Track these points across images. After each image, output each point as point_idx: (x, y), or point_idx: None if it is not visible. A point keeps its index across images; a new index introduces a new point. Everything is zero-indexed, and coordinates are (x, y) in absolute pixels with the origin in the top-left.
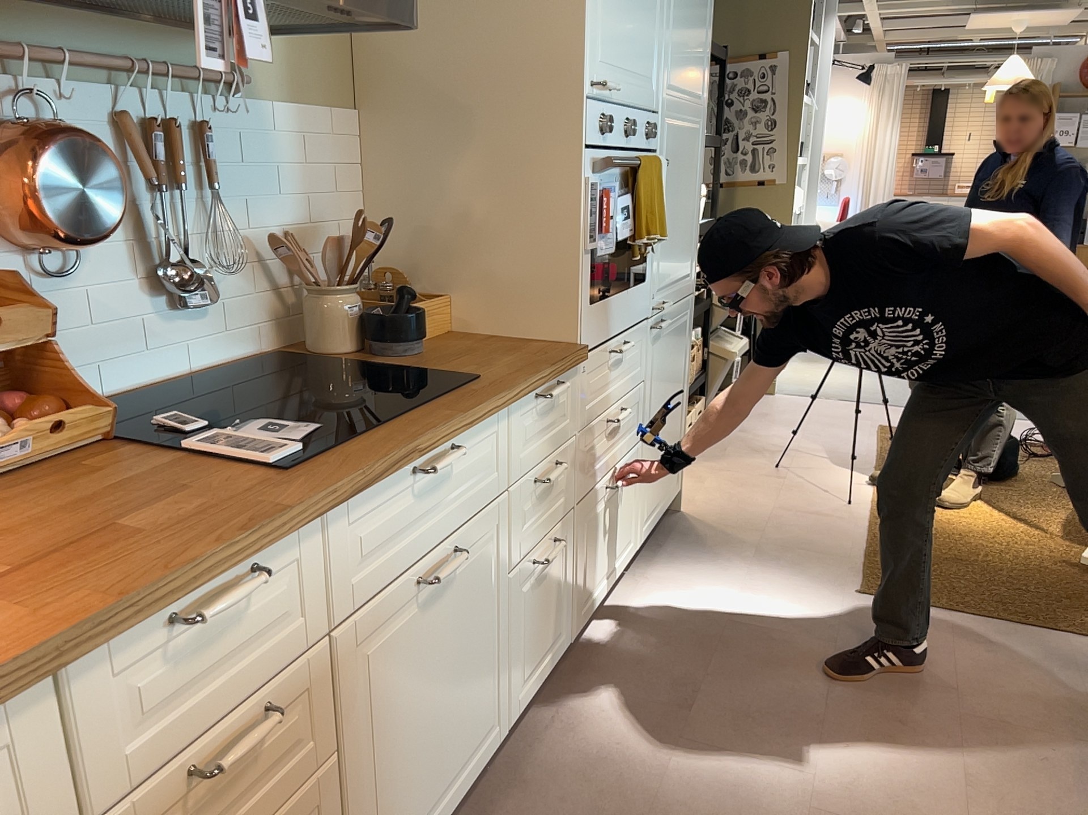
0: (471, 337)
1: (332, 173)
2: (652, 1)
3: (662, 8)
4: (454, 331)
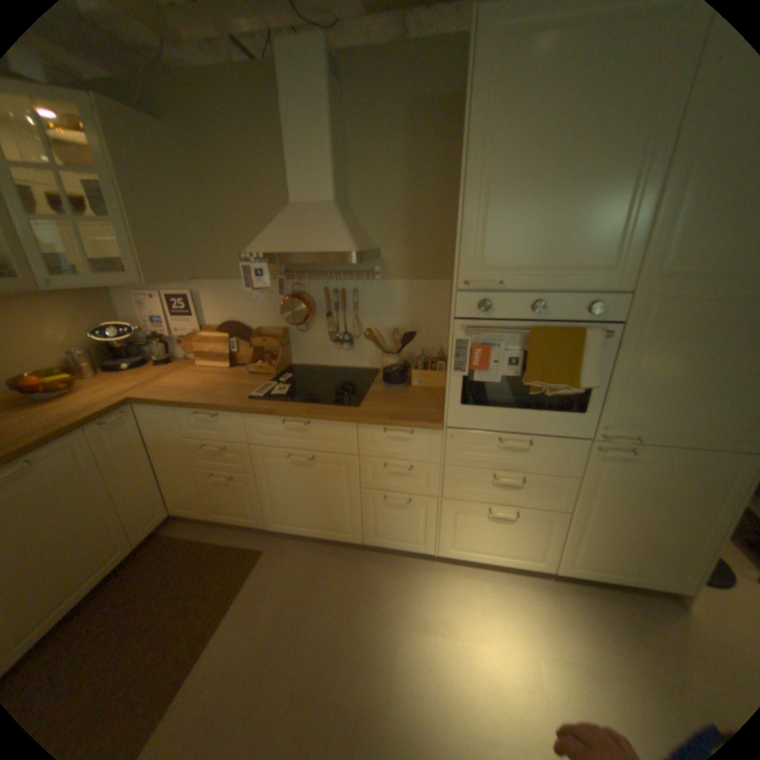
0: (434, 394)
1: (426, 307)
2: (611, 201)
3: (647, 199)
4: (442, 389)
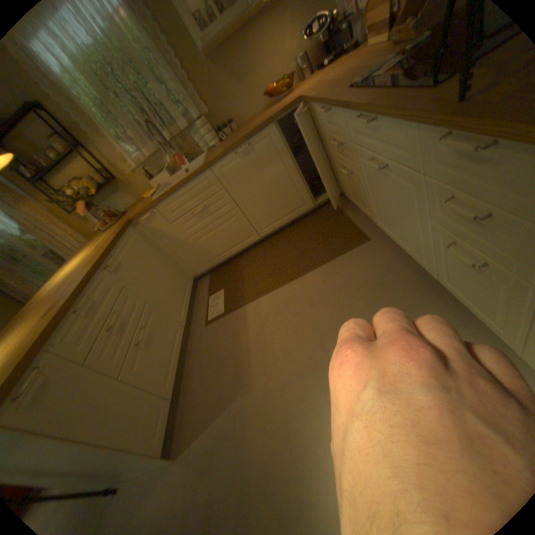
0: None
1: None
2: None
3: None
4: None
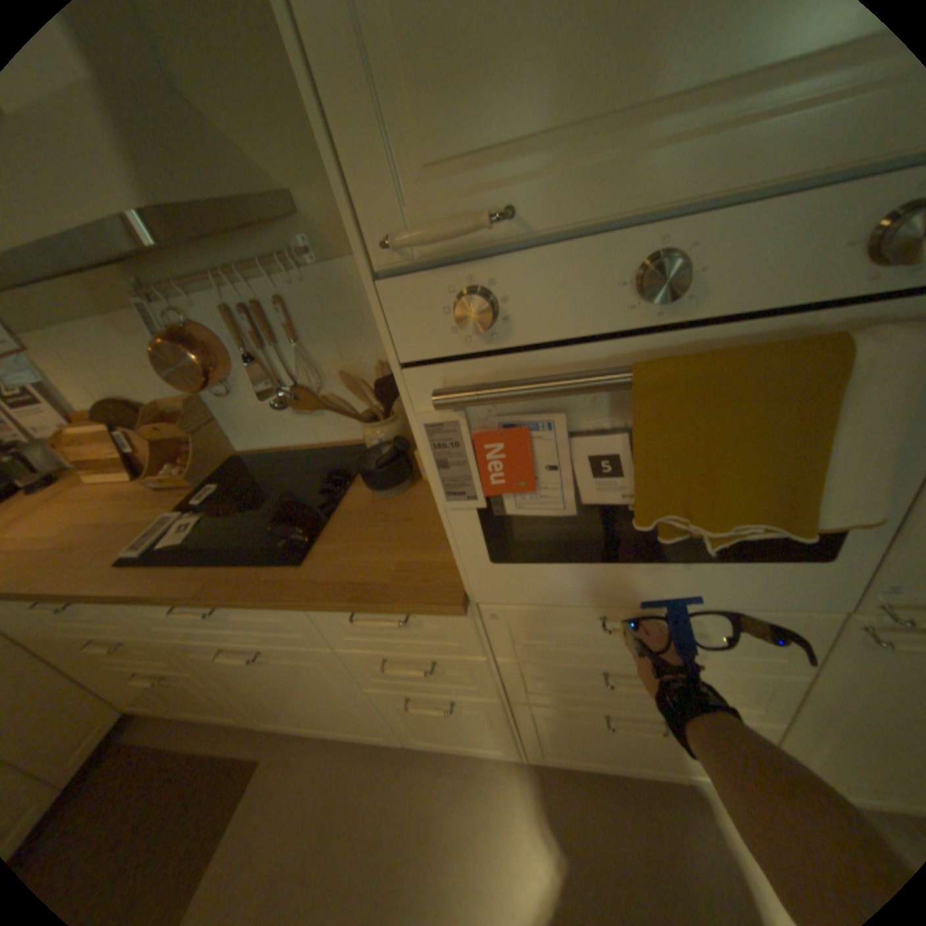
0: None
1: None
2: None
3: None
4: None
